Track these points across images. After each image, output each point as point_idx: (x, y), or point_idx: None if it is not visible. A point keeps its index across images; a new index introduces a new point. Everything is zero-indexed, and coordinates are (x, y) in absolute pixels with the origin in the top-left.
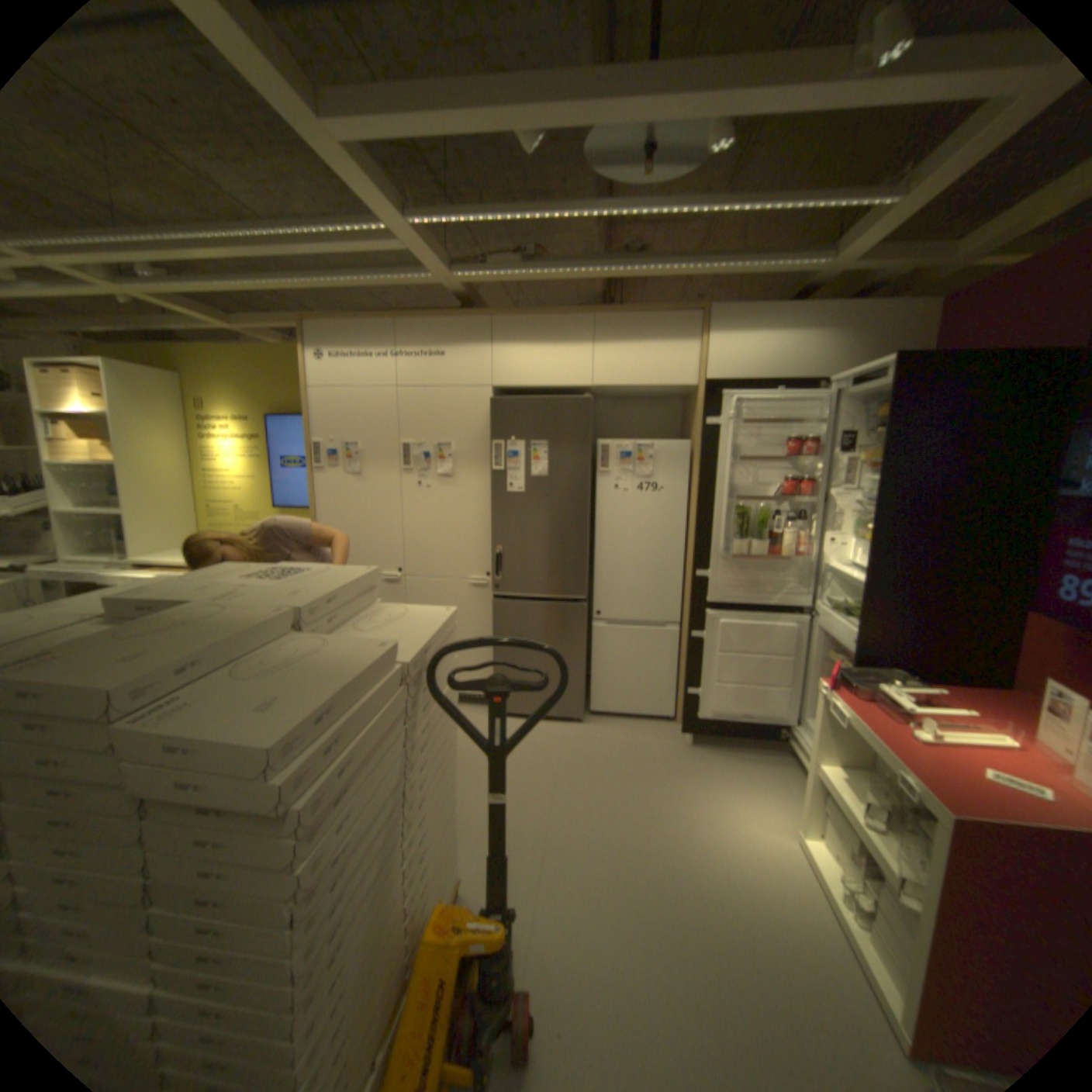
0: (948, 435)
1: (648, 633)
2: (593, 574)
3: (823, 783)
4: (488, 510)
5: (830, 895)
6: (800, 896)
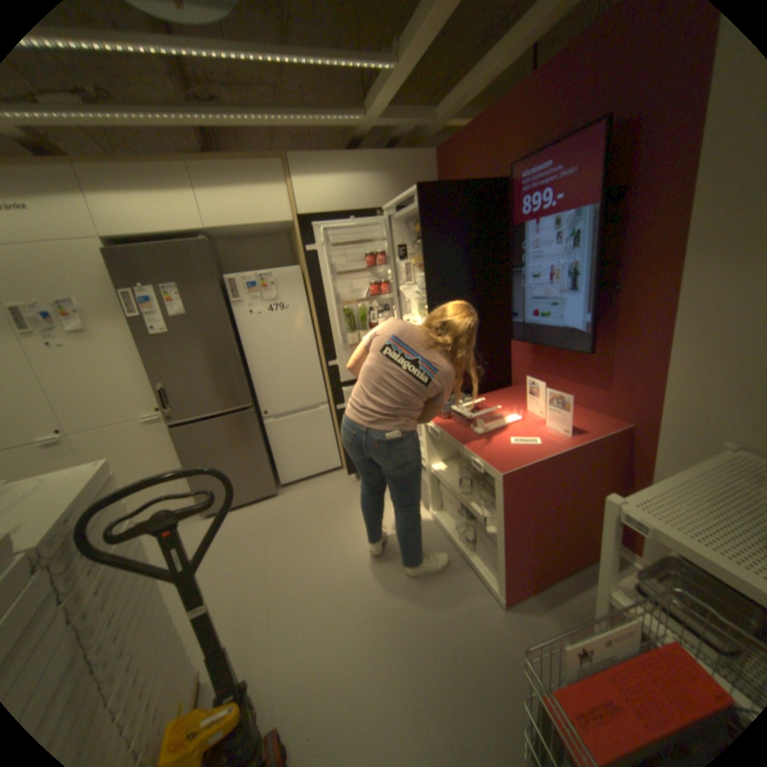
0: (455, 240)
1: (307, 416)
2: (253, 384)
3: (434, 475)
4: (137, 353)
5: (451, 539)
6: (436, 547)
